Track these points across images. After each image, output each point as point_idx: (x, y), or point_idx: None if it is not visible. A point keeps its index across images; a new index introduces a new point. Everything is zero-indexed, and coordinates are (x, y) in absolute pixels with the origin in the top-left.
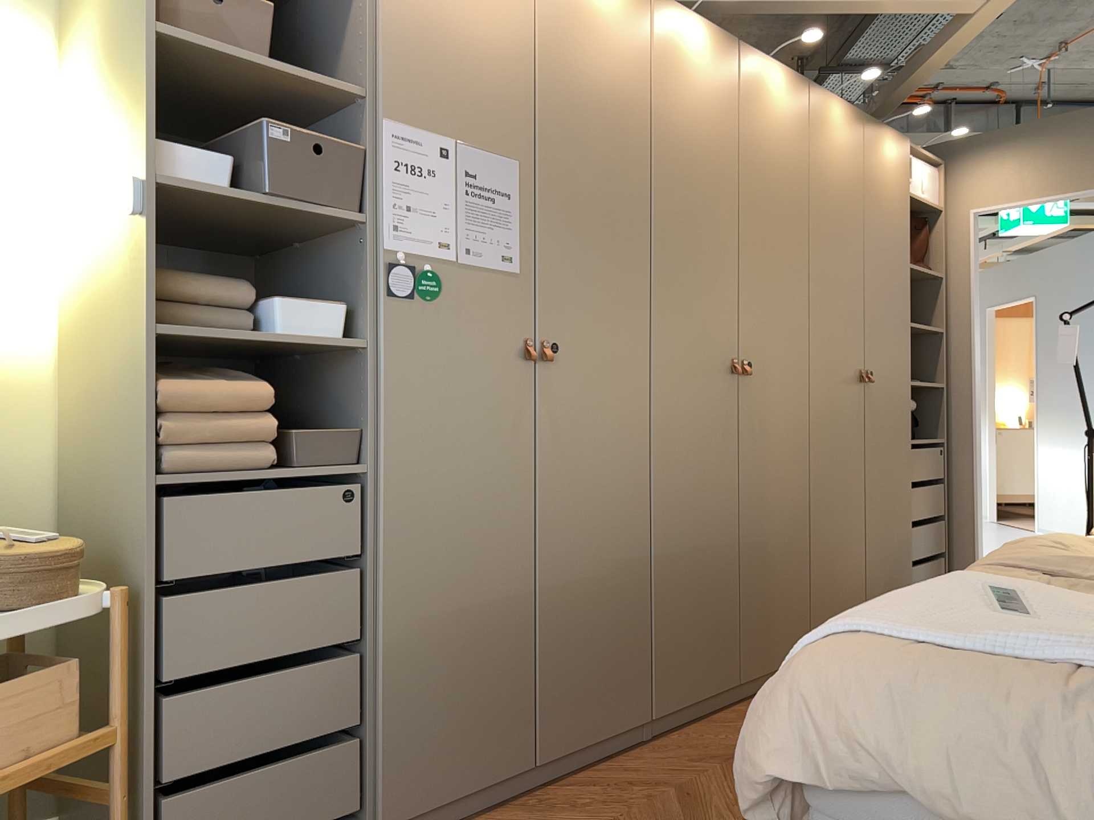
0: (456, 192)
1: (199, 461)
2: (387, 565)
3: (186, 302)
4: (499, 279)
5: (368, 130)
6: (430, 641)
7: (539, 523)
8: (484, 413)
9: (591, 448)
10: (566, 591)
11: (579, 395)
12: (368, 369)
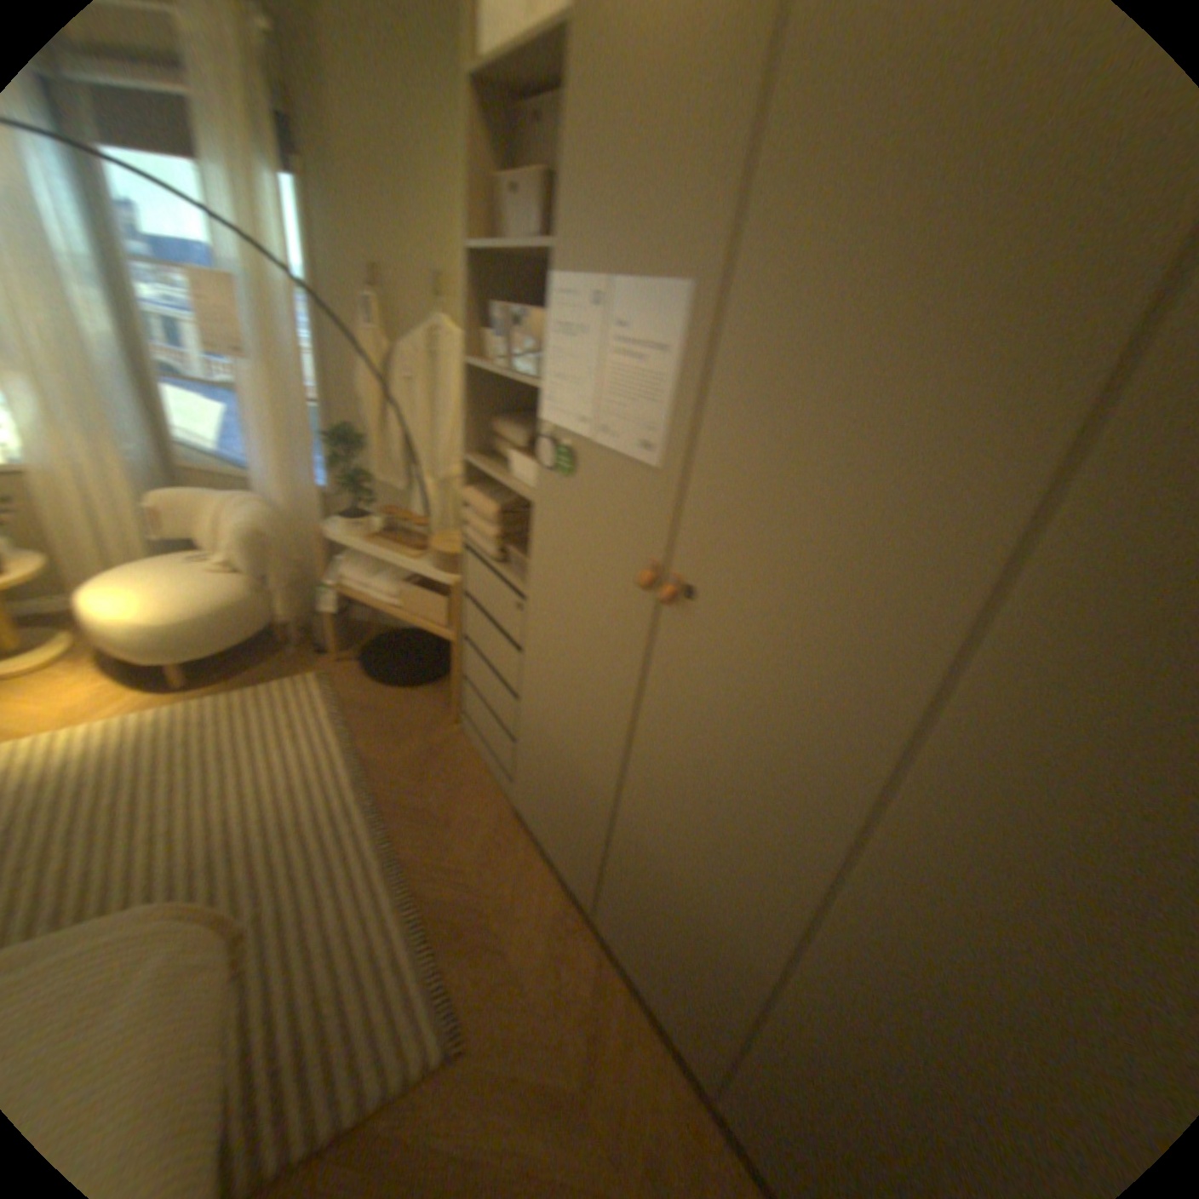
0: (602, 353)
1: (470, 539)
2: (523, 669)
3: (506, 442)
4: (632, 474)
5: (550, 290)
6: (539, 743)
7: (629, 763)
8: (595, 615)
9: (710, 757)
10: (642, 851)
11: (709, 680)
12: (533, 525)
